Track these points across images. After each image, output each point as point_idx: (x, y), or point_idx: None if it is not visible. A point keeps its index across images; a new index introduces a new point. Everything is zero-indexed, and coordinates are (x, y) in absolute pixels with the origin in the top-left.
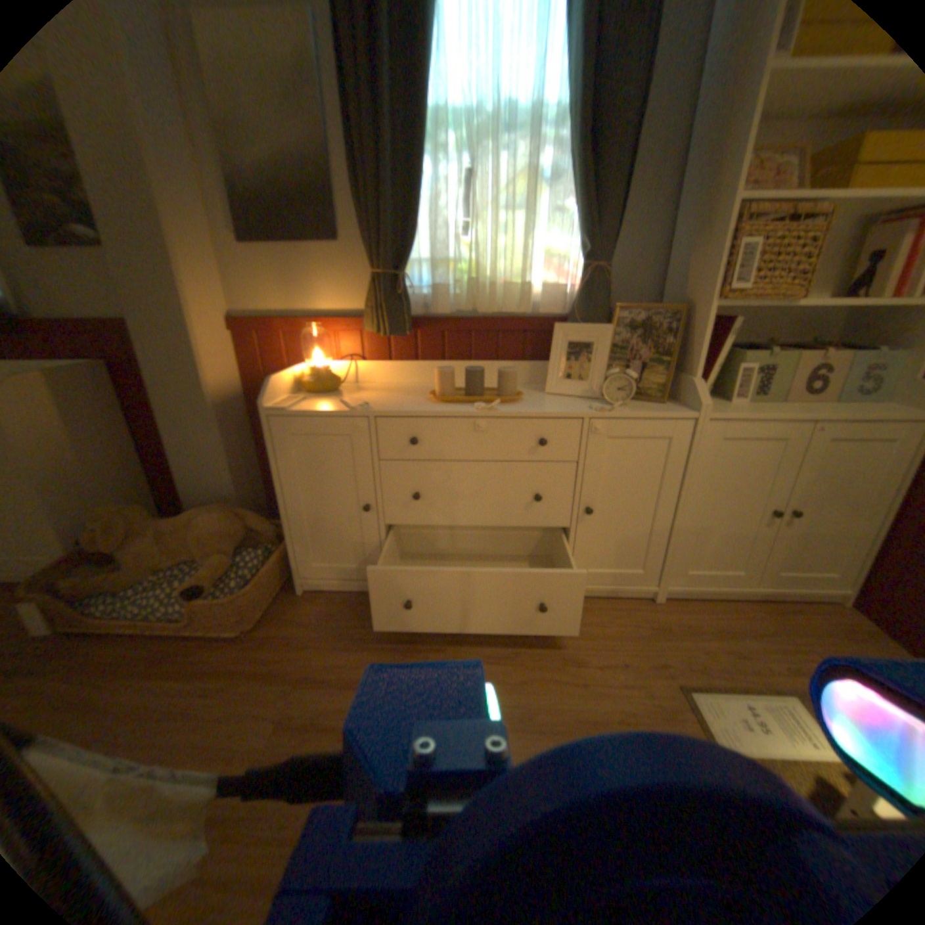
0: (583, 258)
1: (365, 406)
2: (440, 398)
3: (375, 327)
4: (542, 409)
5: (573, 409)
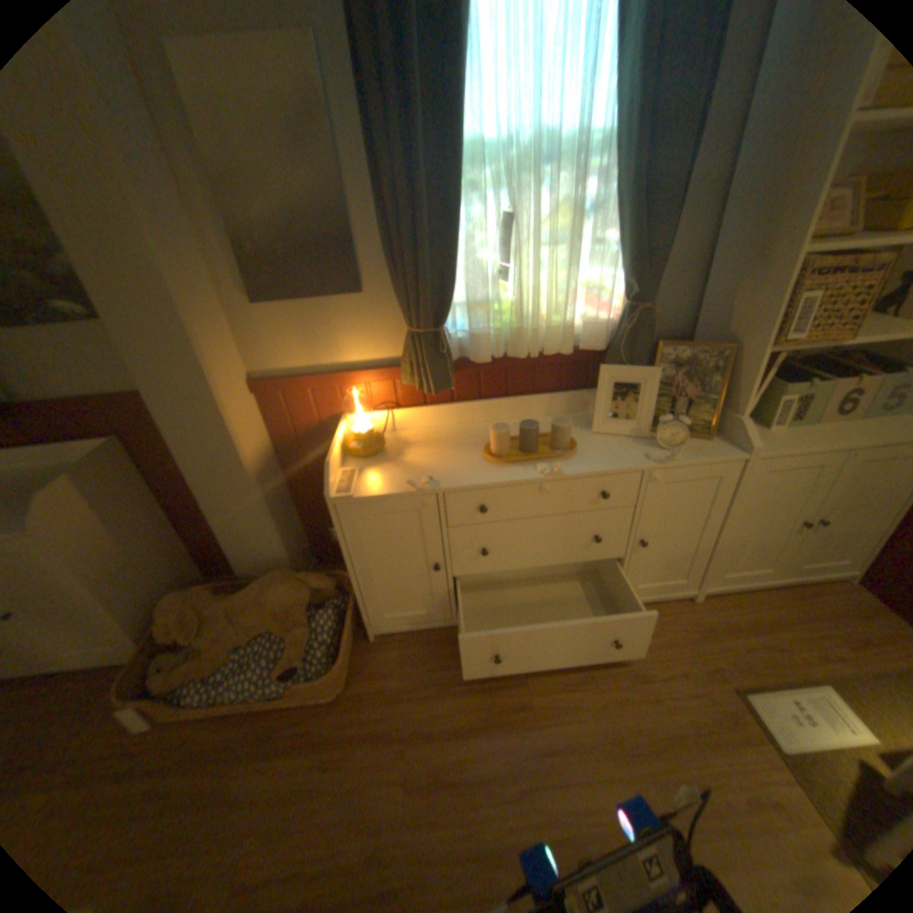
0: (626, 294)
1: (432, 482)
2: (500, 460)
3: (417, 384)
4: (603, 464)
5: (631, 460)
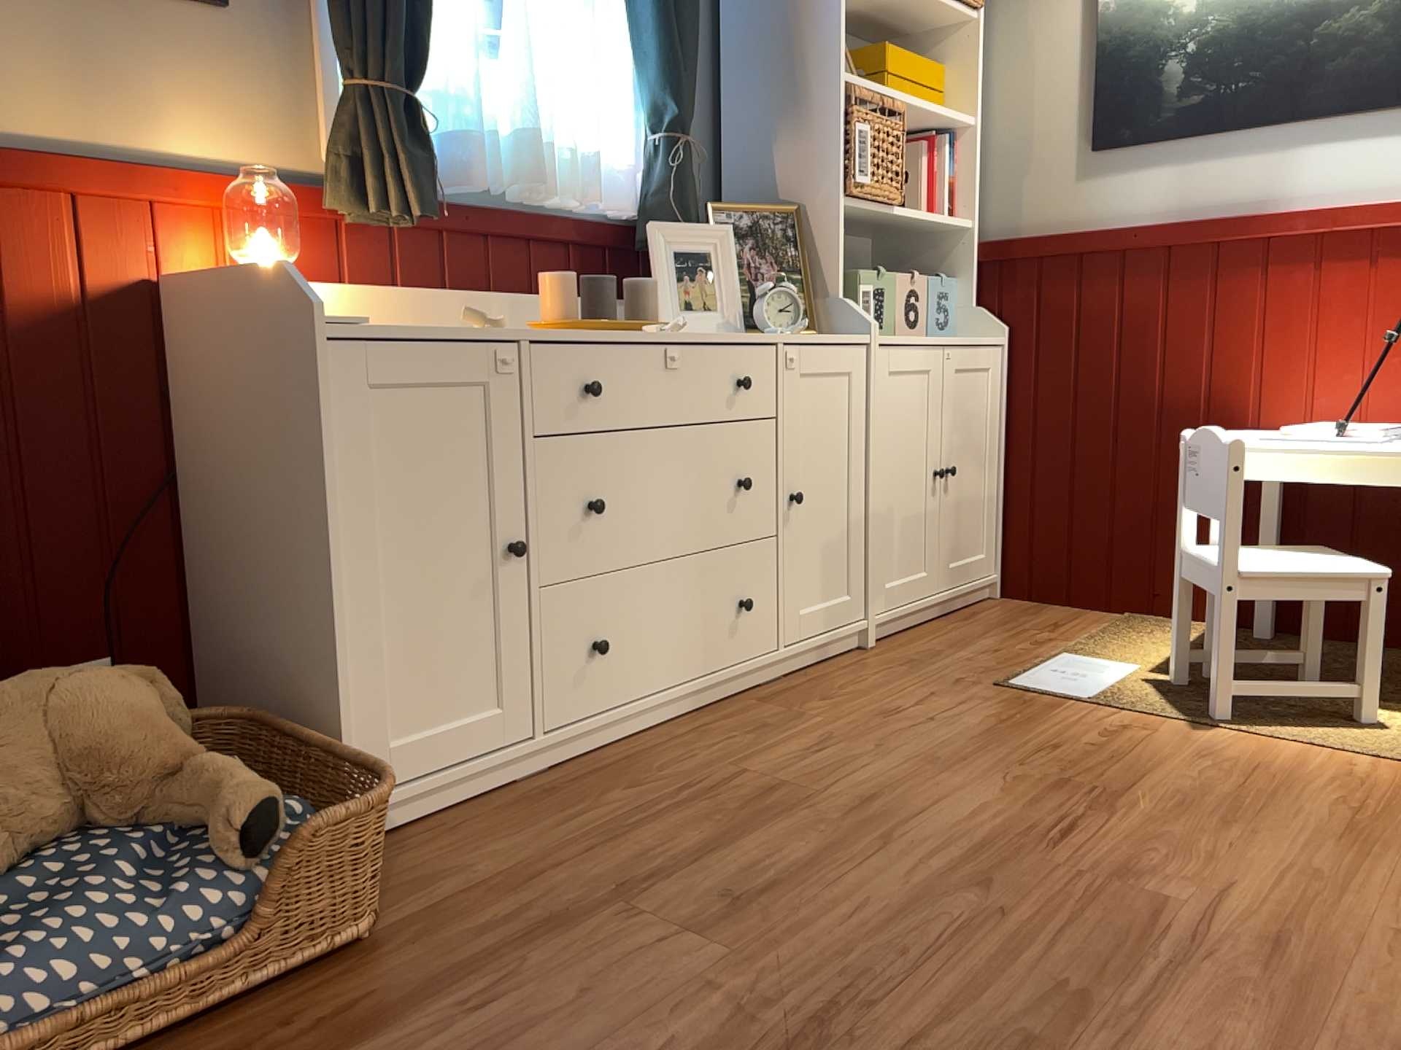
0: (651, 130)
1: (501, 322)
2: (582, 321)
3: (375, 196)
4: (725, 334)
5: (754, 334)
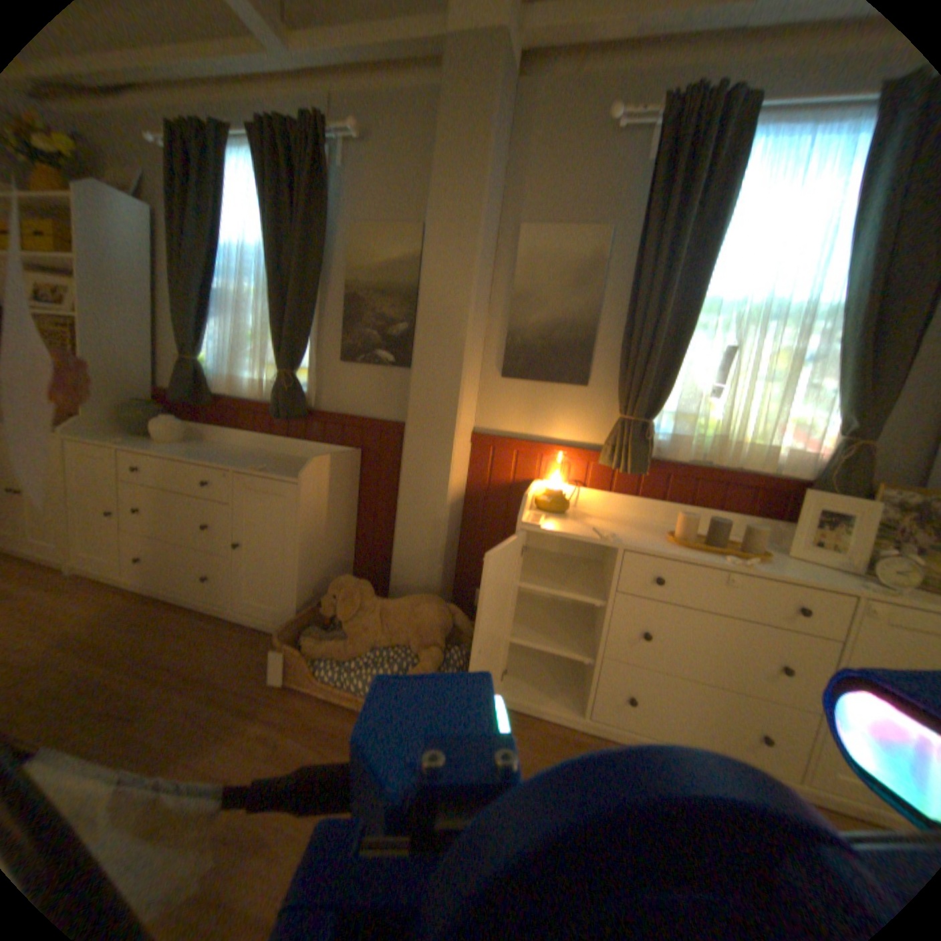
0: (842, 433)
1: (615, 538)
2: (686, 544)
3: (615, 463)
4: (806, 578)
5: (843, 585)
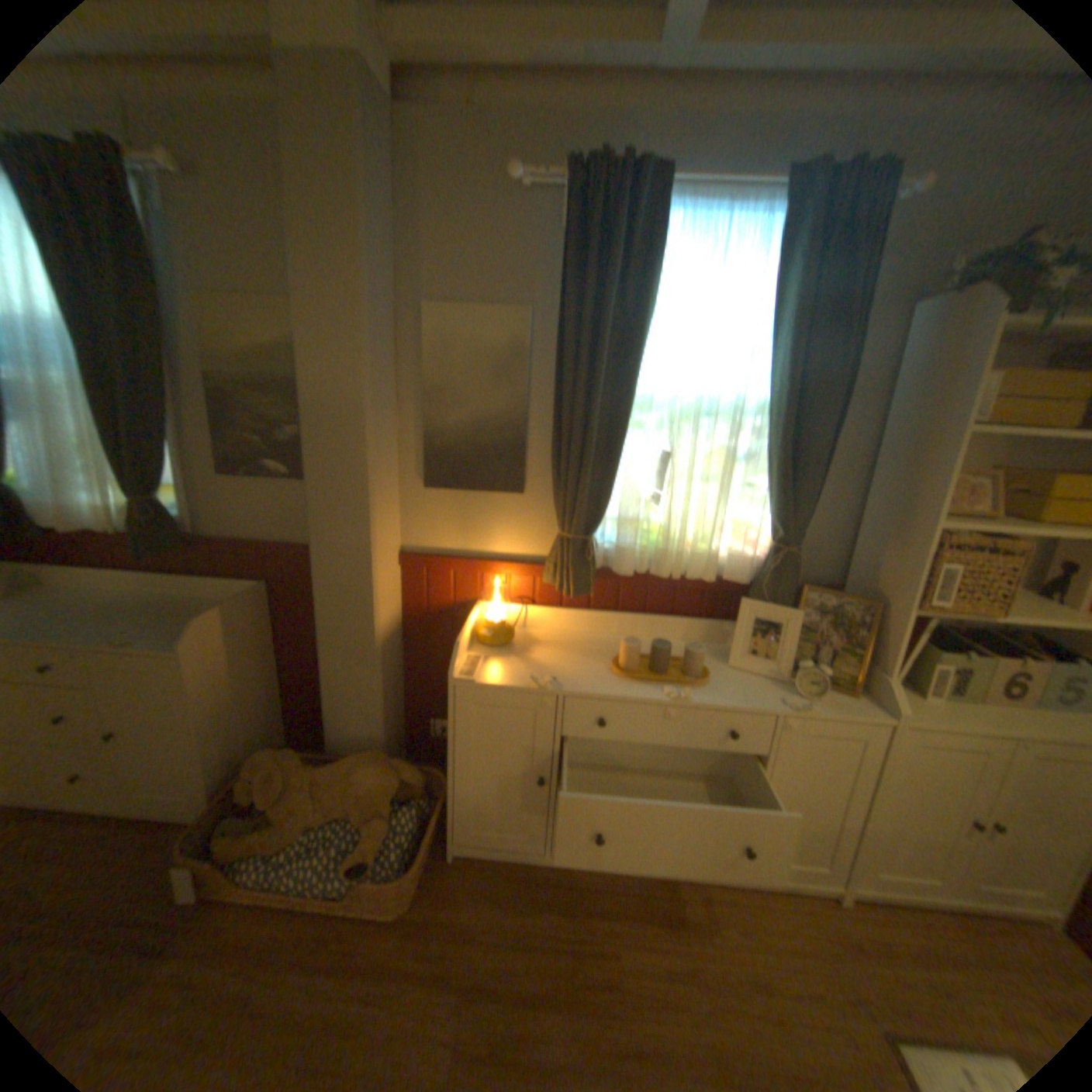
0: (772, 536)
1: (554, 683)
2: (627, 676)
3: (557, 584)
4: (734, 700)
5: (766, 702)
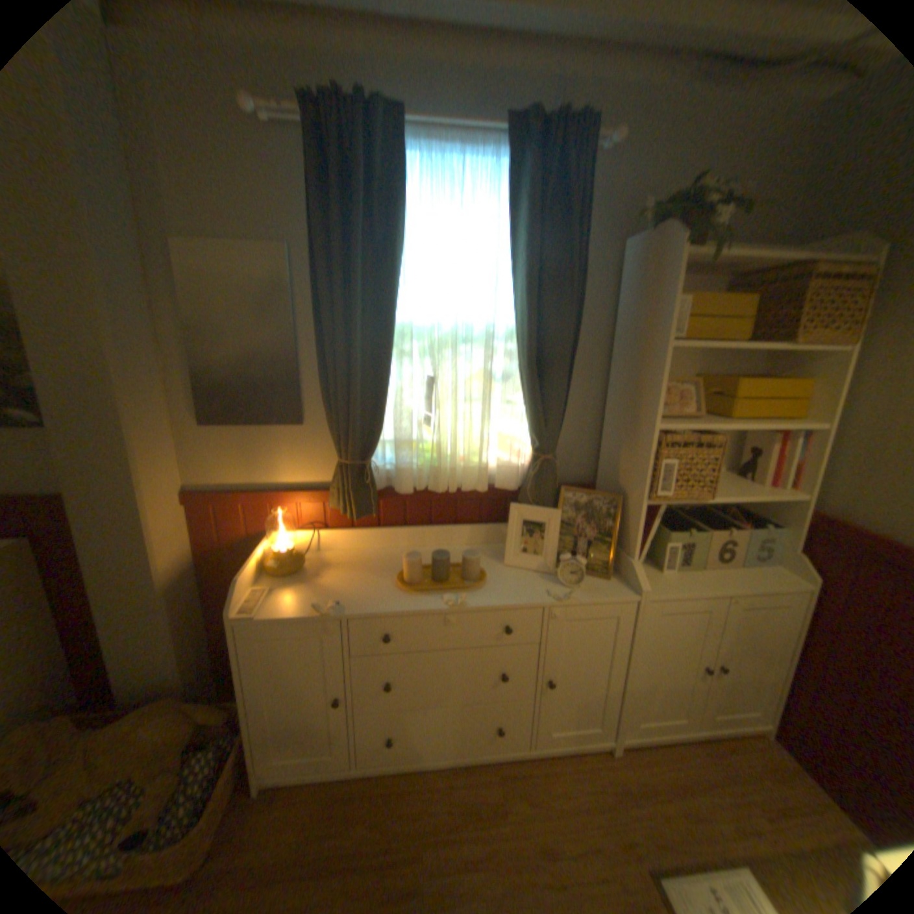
0: (532, 445)
1: (337, 607)
2: (410, 589)
3: (341, 508)
4: (507, 598)
5: (534, 596)
